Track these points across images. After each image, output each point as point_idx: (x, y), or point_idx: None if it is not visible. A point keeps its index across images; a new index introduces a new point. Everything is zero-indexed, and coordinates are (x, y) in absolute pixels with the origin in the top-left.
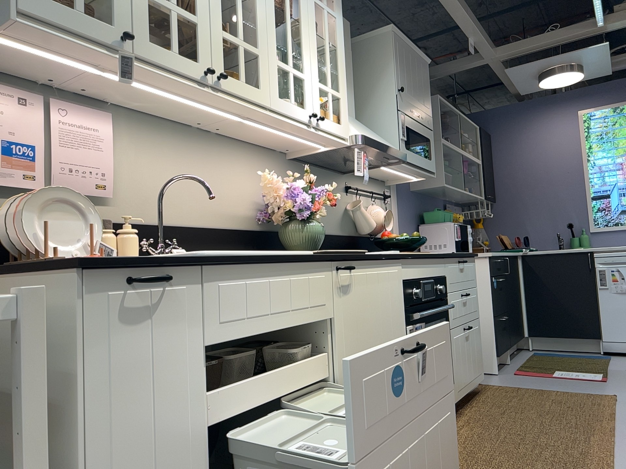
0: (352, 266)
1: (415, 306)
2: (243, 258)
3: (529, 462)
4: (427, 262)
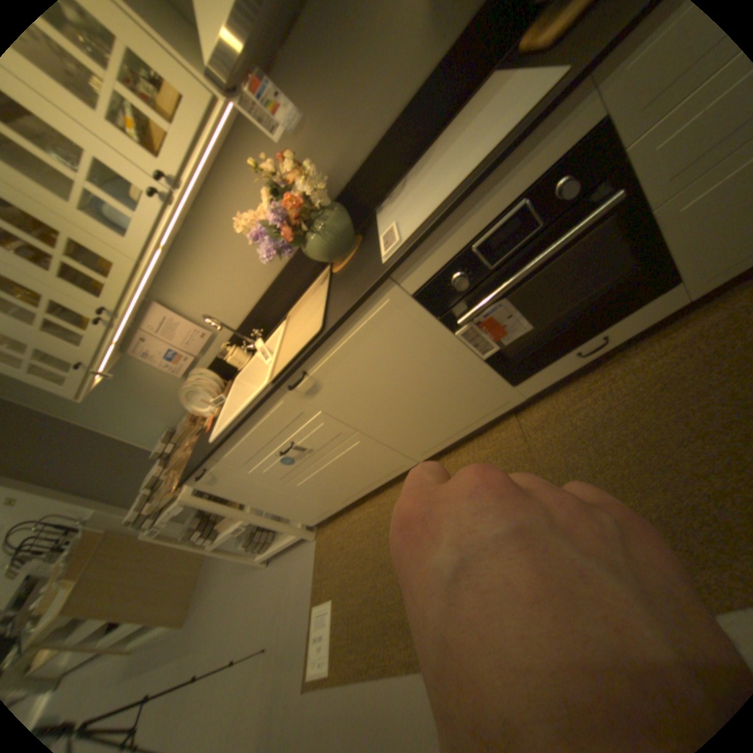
0: (305, 370)
1: (473, 289)
2: (220, 445)
3: (651, 486)
4: (483, 192)
